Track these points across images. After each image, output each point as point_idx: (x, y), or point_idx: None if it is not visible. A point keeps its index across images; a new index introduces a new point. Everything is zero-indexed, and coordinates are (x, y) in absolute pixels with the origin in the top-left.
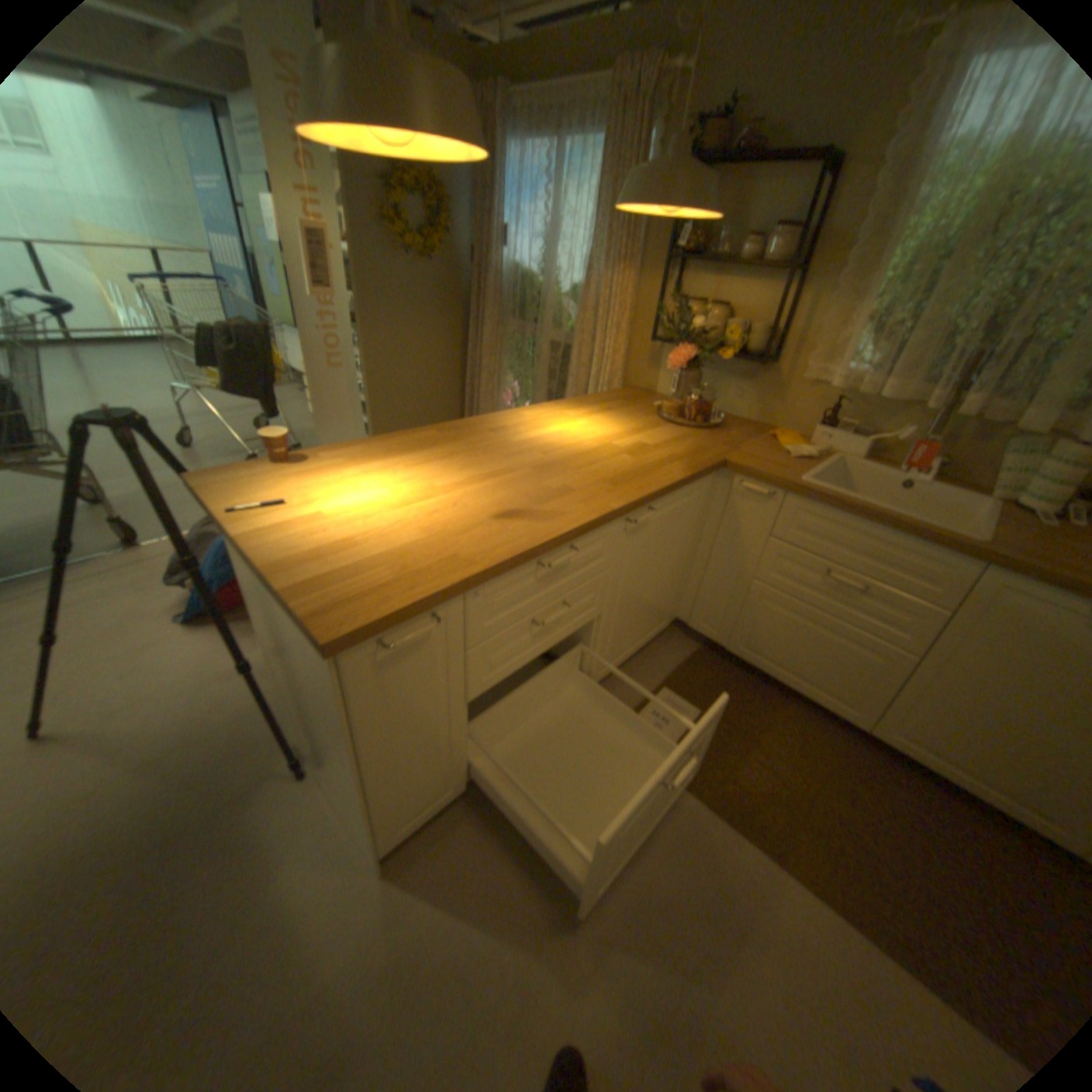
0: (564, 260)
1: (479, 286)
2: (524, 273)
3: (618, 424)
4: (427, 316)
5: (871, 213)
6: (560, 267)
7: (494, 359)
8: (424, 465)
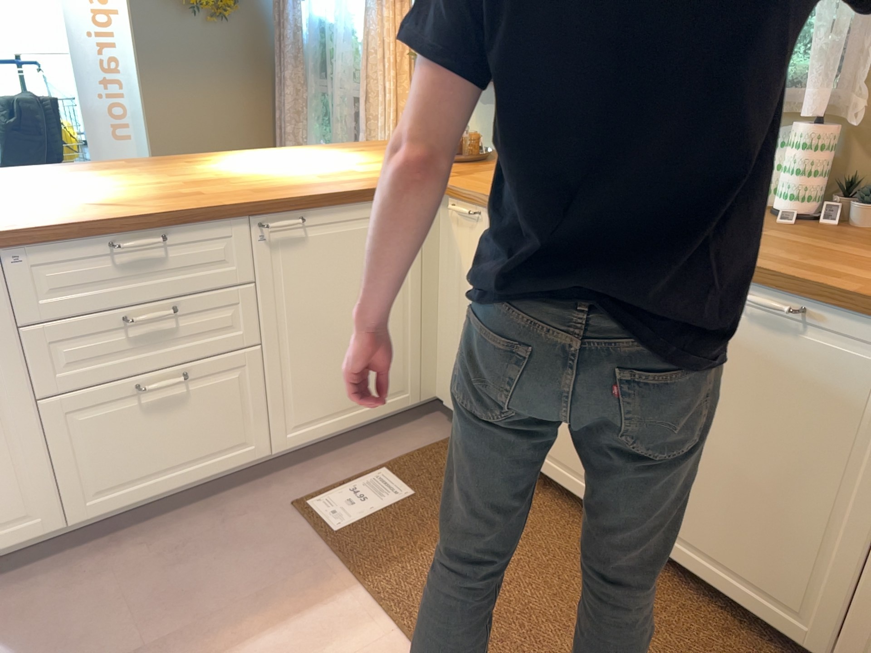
0: (355, 6)
1: (283, 45)
2: (326, 27)
3: (351, 159)
4: (227, 80)
5: None
6: (352, 14)
7: (303, 124)
8: (76, 179)
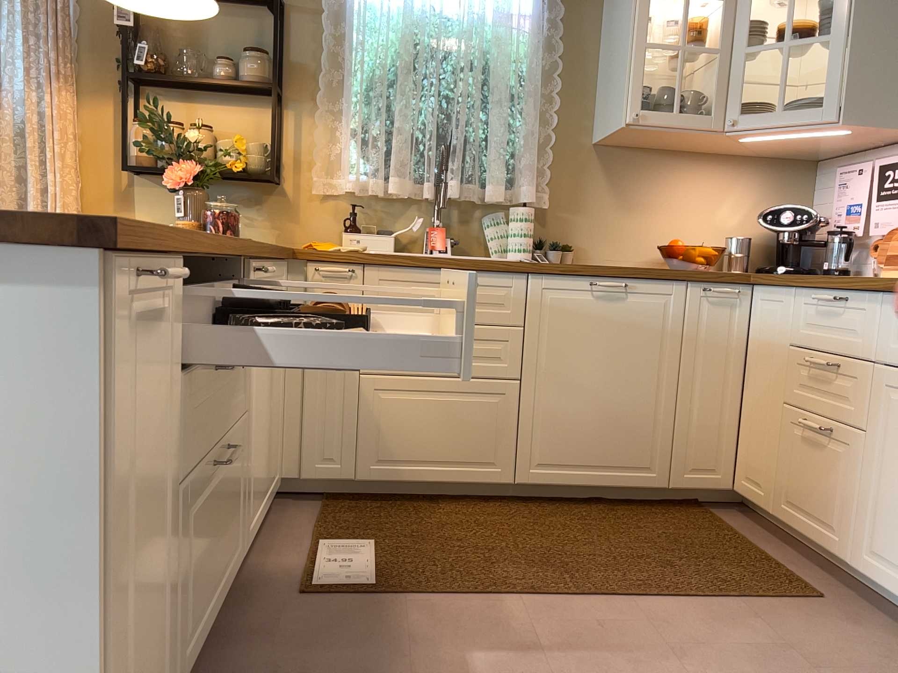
0: None
1: None
2: None
3: None
4: None
5: (326, 49)
6: None
7: None
8: None
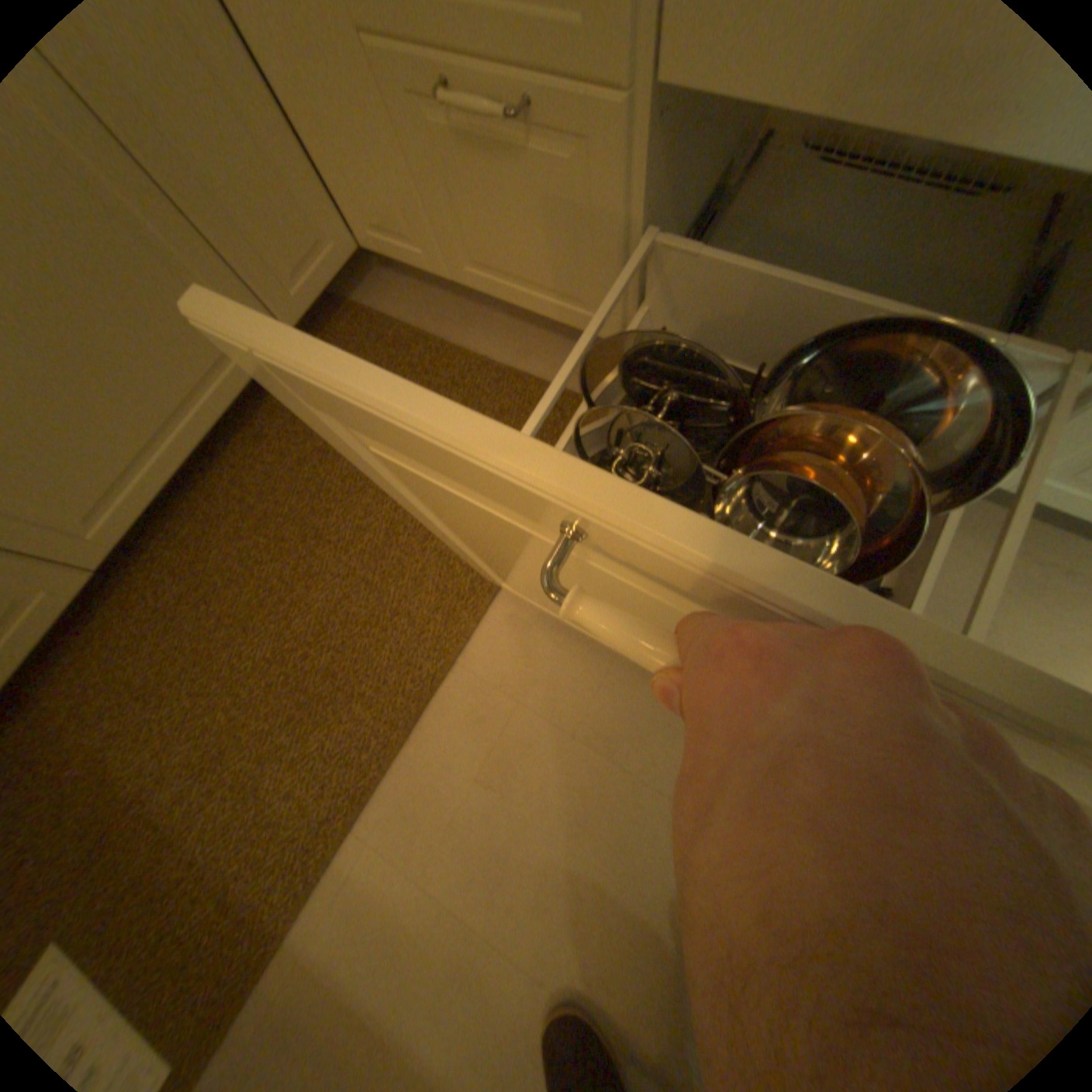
0: None
1: None
2: None
3: None
4: None
5: None
6: None
7: None
8: None
